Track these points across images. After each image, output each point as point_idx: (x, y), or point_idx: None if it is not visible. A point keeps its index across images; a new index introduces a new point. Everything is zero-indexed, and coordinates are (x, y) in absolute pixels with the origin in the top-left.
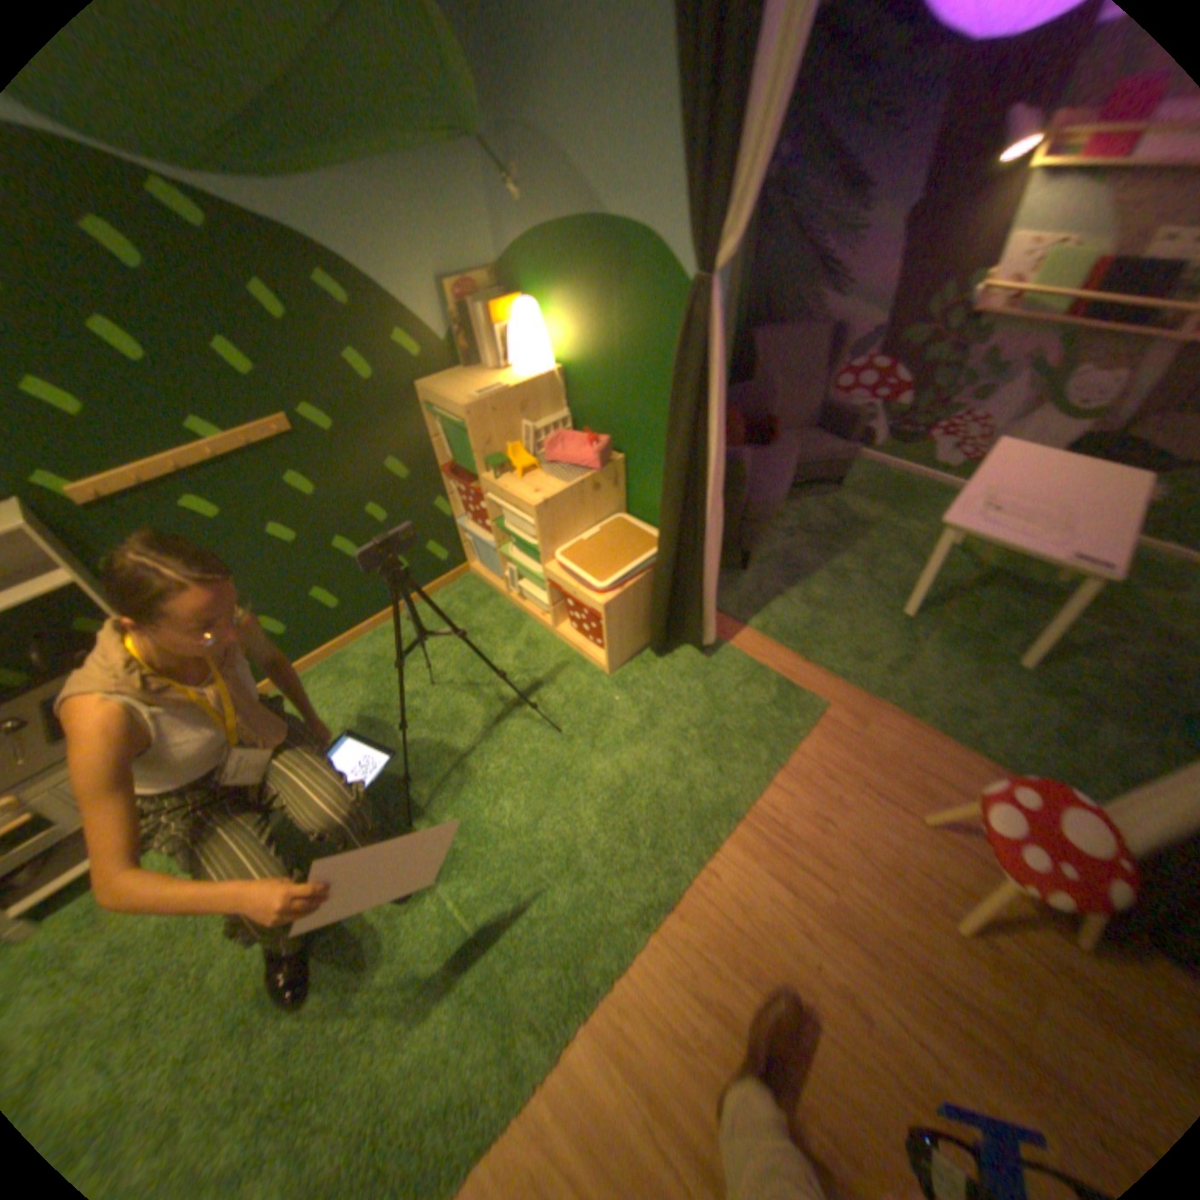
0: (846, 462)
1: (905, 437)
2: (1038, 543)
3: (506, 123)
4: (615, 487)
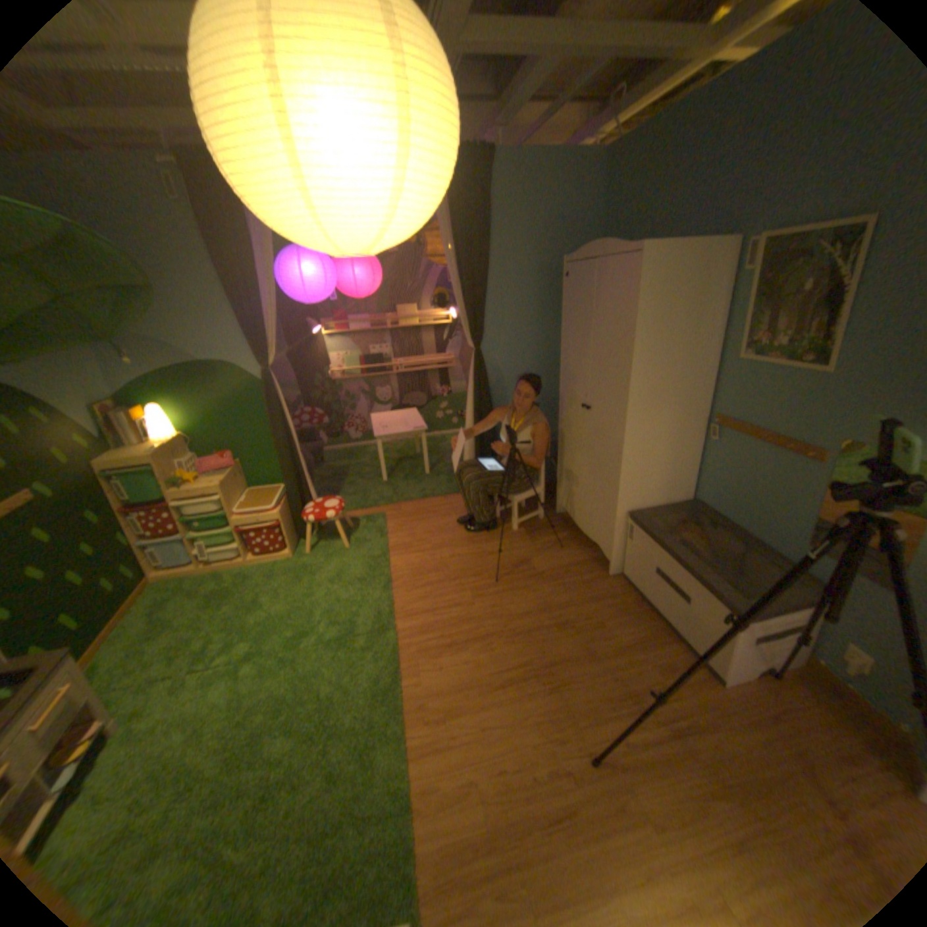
0: (320, 448)
1: (333, 434)
2: (402, 430)
3: (115, 334)
4: (240, 475)
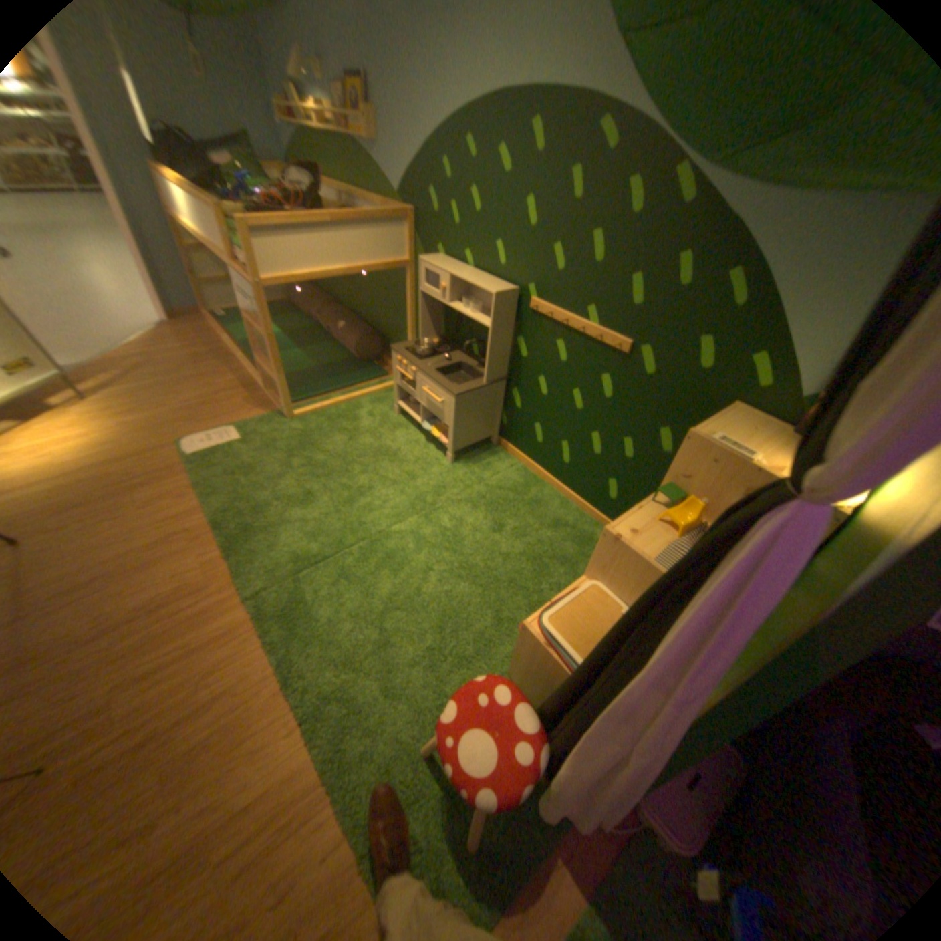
0: None
1: None
2: None
3: None
4: None
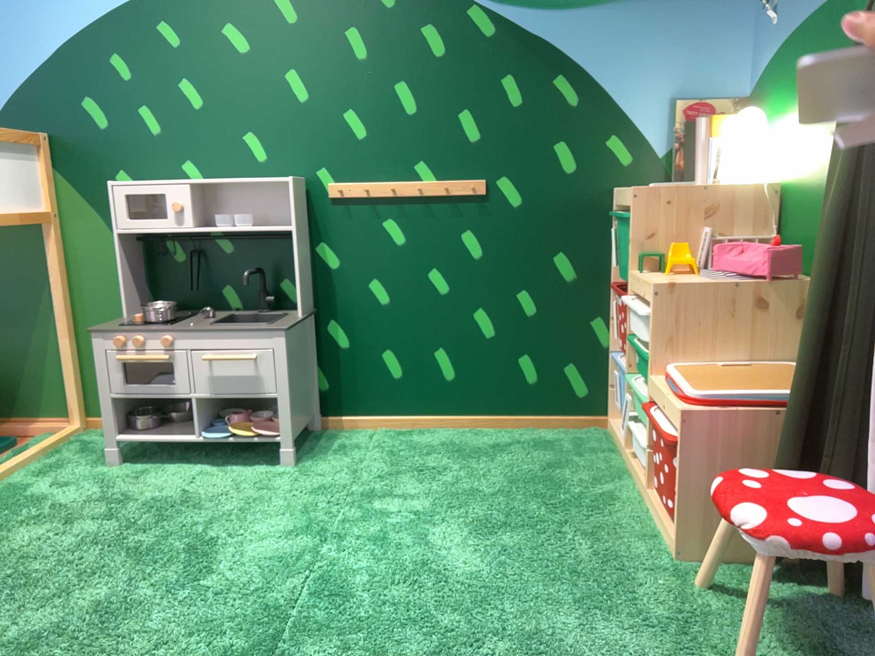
0: None
1: None
2: None
3: None
4: (799, 316)
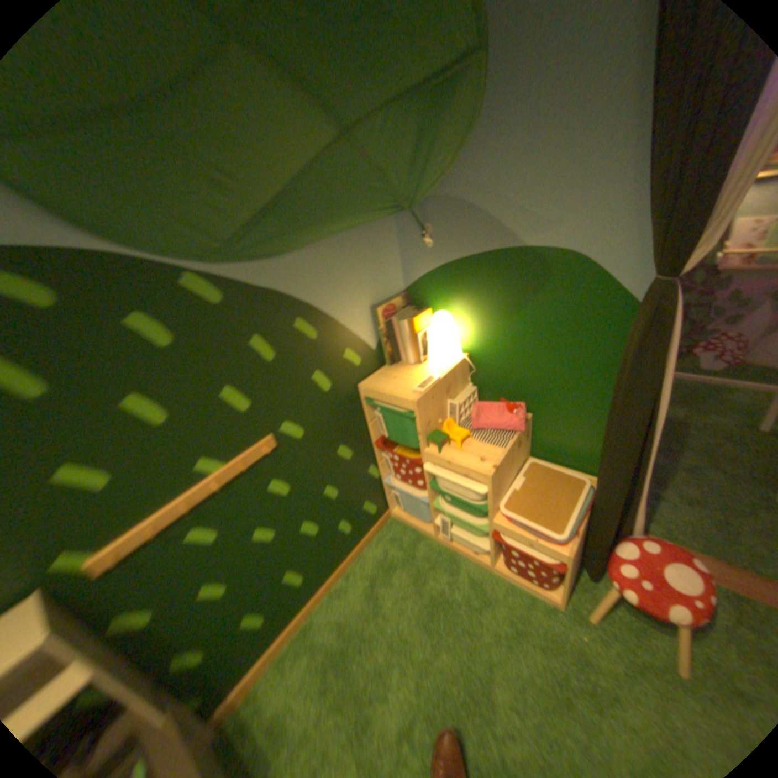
0: None
1: None
2: None
3: (425, 195)
4: (528, 437)
